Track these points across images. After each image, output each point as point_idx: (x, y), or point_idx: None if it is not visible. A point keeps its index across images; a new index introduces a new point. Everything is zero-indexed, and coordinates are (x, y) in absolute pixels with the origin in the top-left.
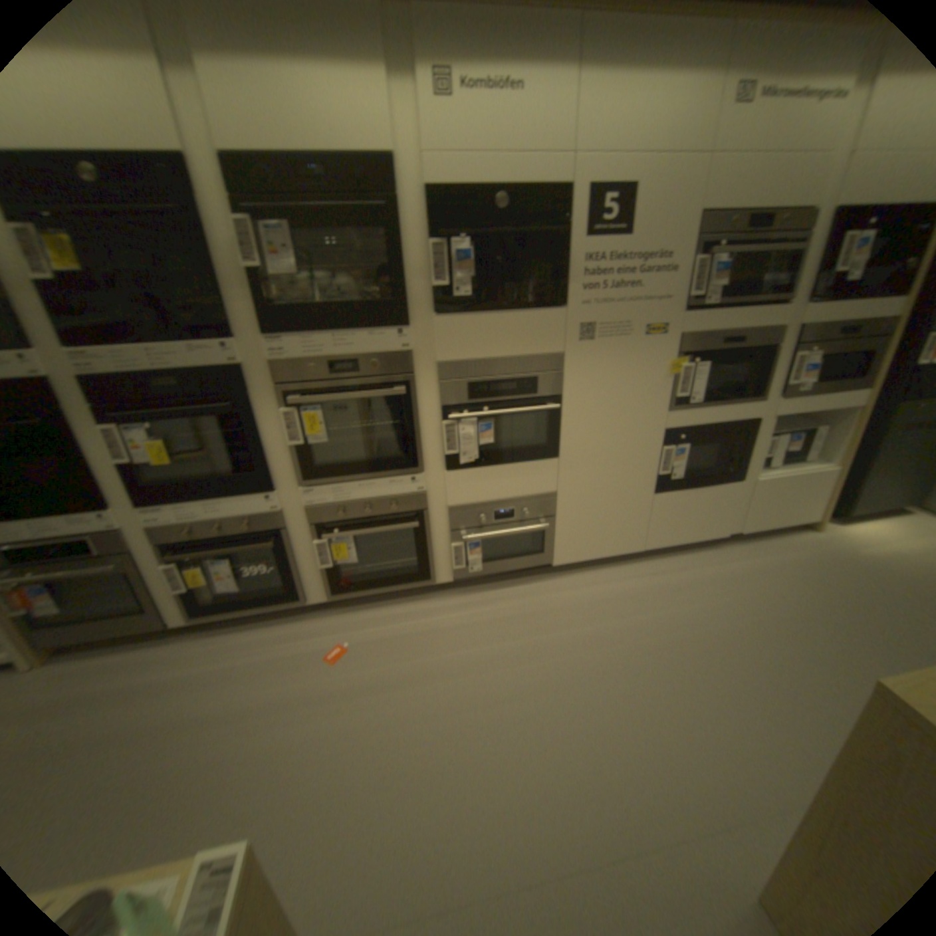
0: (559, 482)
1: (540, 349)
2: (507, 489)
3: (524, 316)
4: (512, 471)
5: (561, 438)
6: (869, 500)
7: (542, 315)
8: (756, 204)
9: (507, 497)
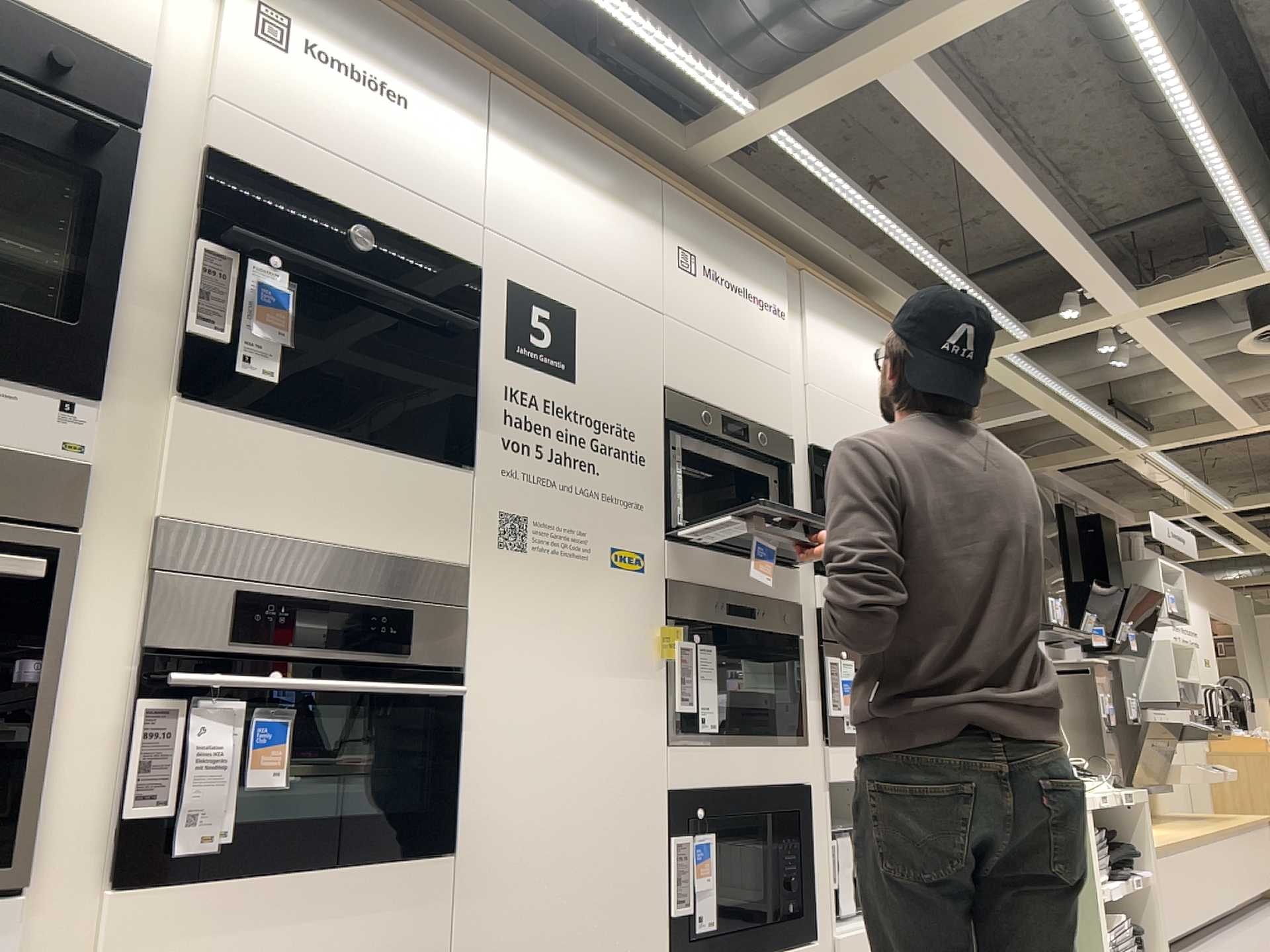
0: (458, 941)
1: (423, 546)
2: None
3: (391, 463)
4: (333, 898)
5: (465, 794)
6: None
7: (427, 472)
8: (726, 403)
9: None
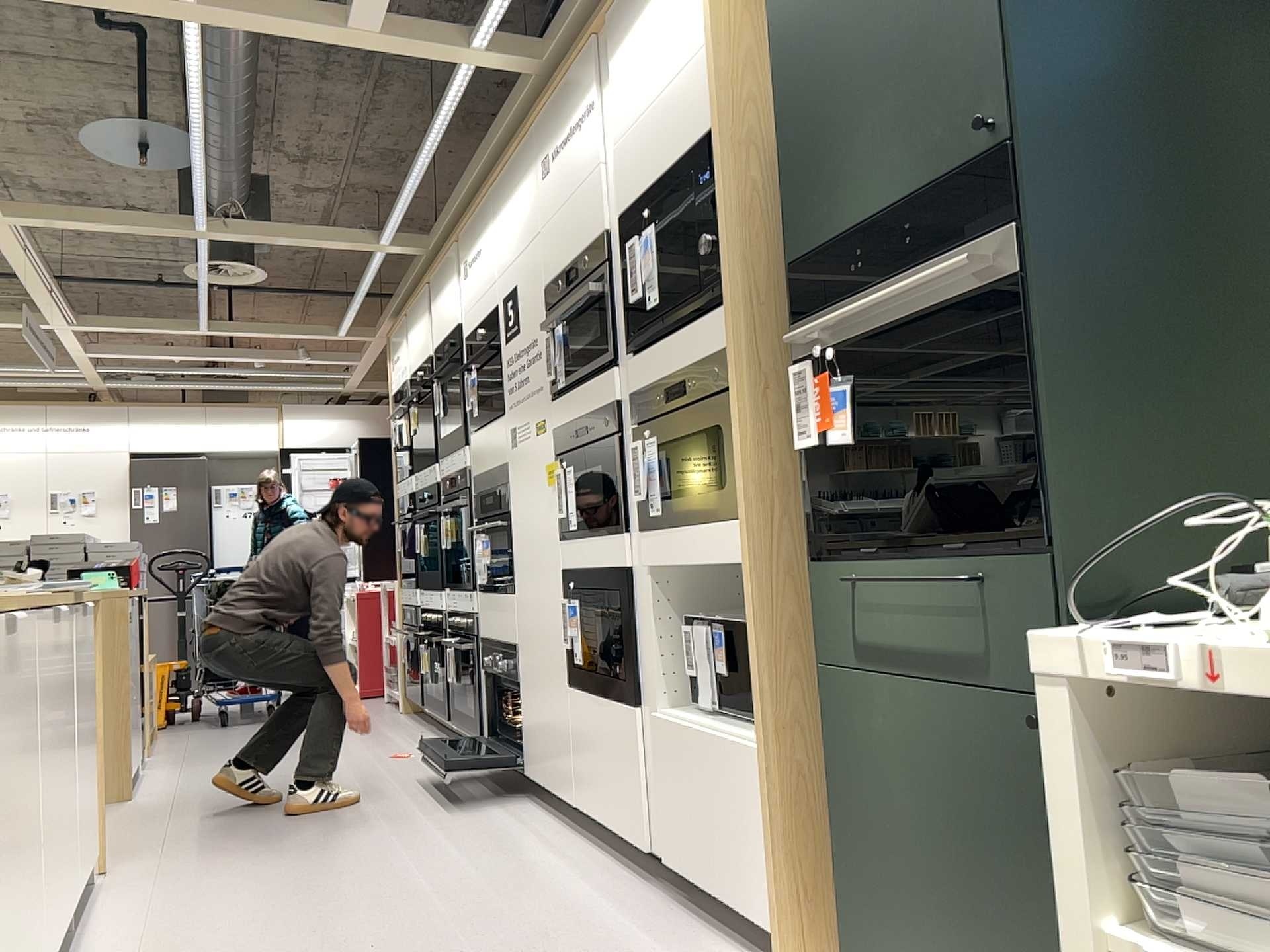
0: (517, 631)
1: (498, 459)
2: (498, 628)
3: (491, 427)
4: (498, 605)
5: (514, 568)
6: (878, 942)
7: (497, 424)
8: (569, 258)
9: (498, 639)
